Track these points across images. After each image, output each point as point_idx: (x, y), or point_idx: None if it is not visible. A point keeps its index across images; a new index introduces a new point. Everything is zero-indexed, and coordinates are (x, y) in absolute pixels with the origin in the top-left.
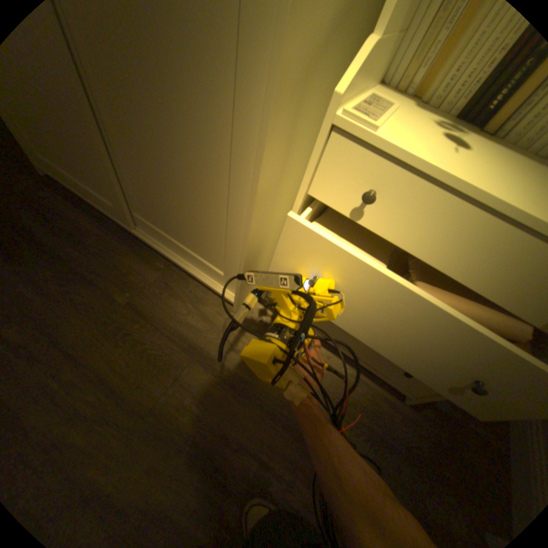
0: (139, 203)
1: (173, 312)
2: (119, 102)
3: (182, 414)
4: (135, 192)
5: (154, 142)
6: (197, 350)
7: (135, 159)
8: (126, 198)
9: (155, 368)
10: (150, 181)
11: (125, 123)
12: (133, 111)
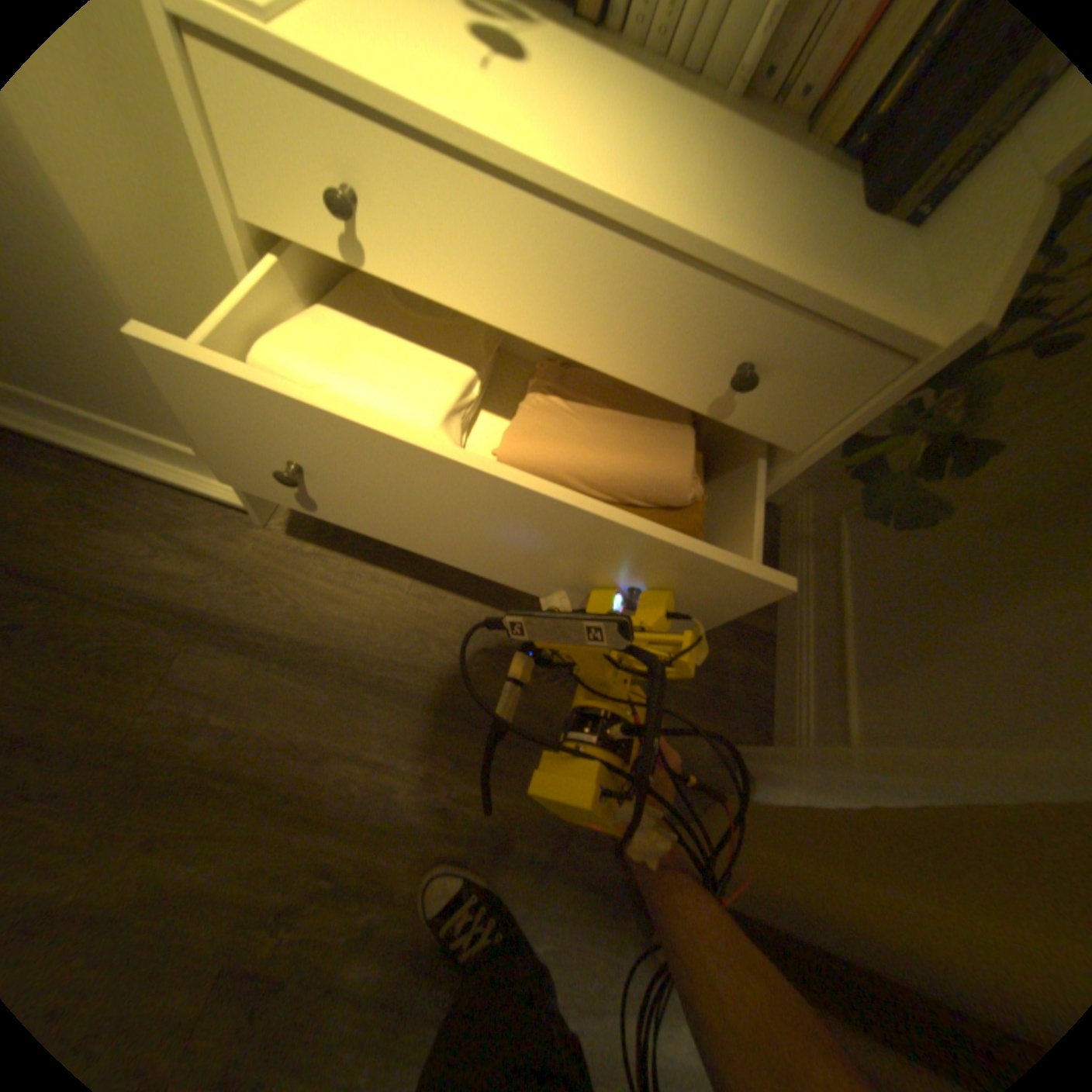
0: None
1: (115, 557)
2: None
3: (192, 735)
4: None
5: None
6: (194, 617)
7: None
8: None
9: (105, 672)
10: None
11: None
12: None
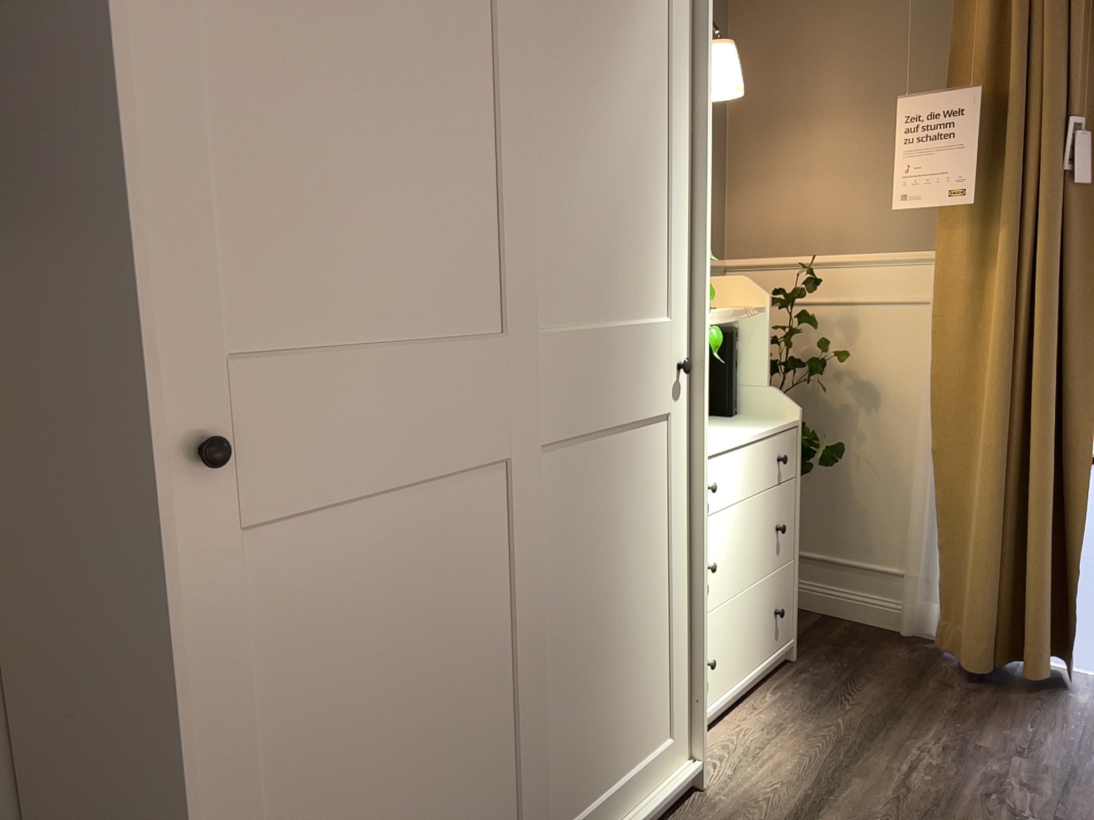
0: (555, 794)
1: None
2: (570, 600)
3: None
4: (555, 768)
5: (603, 609)
6: None
7: (571, 679)
8: (541, 810)
9: None
10: (586, 695)
11: (570, 626)
12: (586, 592)
